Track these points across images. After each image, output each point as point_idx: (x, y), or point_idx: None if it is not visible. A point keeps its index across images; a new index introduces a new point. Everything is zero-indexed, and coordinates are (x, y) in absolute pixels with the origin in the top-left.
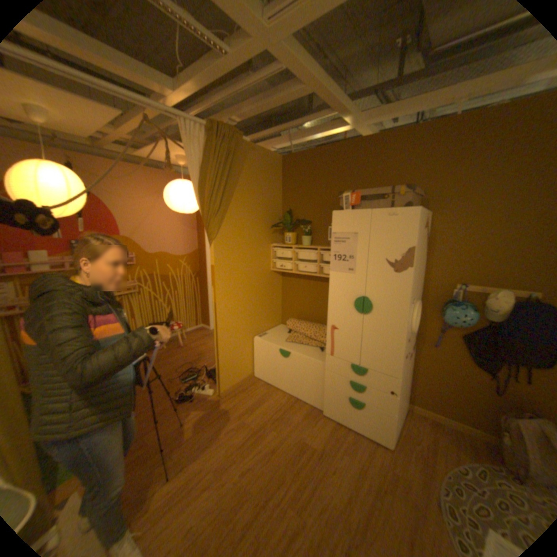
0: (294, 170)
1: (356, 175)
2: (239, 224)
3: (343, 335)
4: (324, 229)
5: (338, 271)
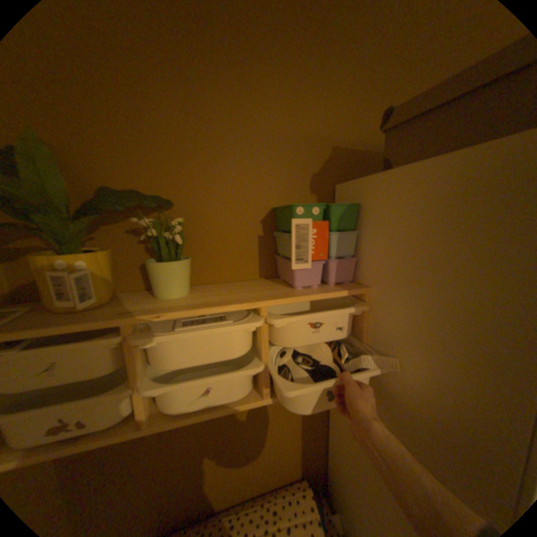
0: None
1: (324, 59)
2: None
3: None
4: (229, 228)
5: None
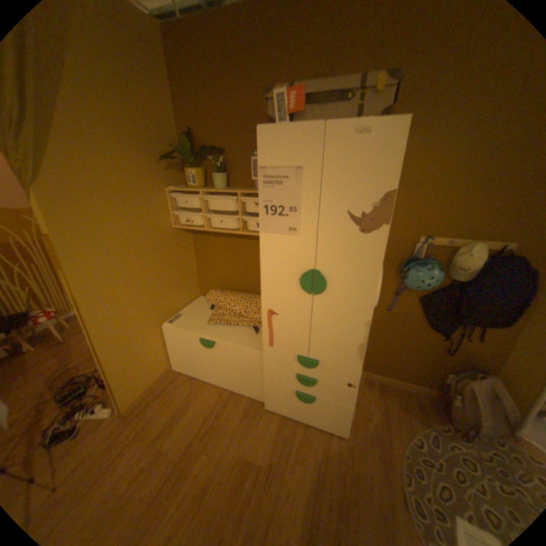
0: (186, 54)
1: (288, 67)
2: (93, 152)
3: (285, 322)
4: (244, 162)
5: (273, 232)
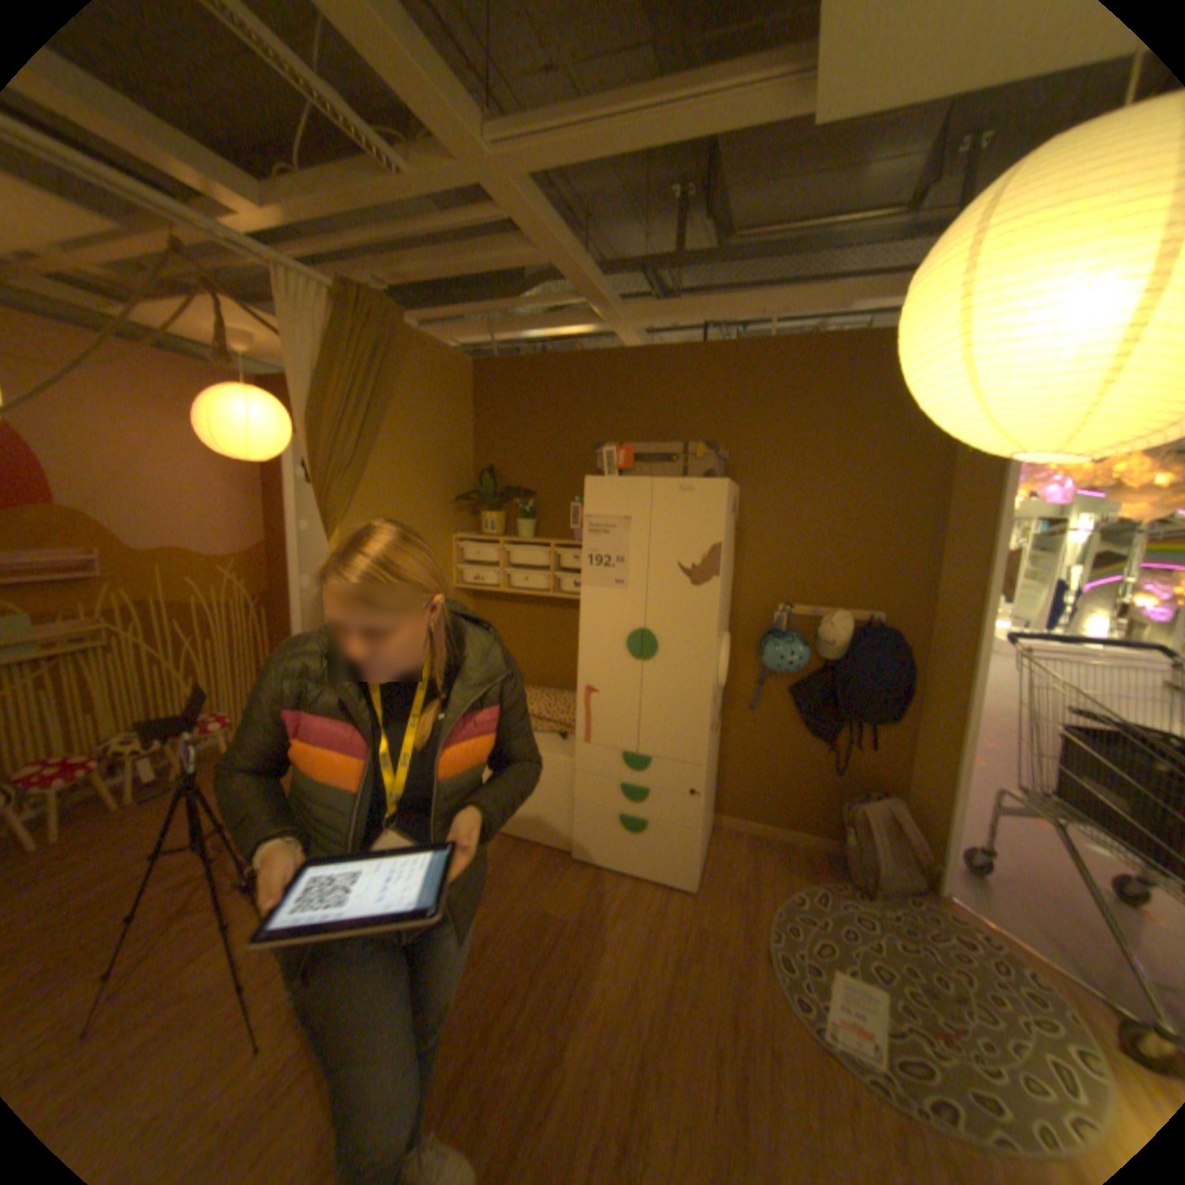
0: (499, 390)
1: (617, 414)
2: (392, 491)
3: (607, 702)
4: (559, 508)
5: (596, 586)
